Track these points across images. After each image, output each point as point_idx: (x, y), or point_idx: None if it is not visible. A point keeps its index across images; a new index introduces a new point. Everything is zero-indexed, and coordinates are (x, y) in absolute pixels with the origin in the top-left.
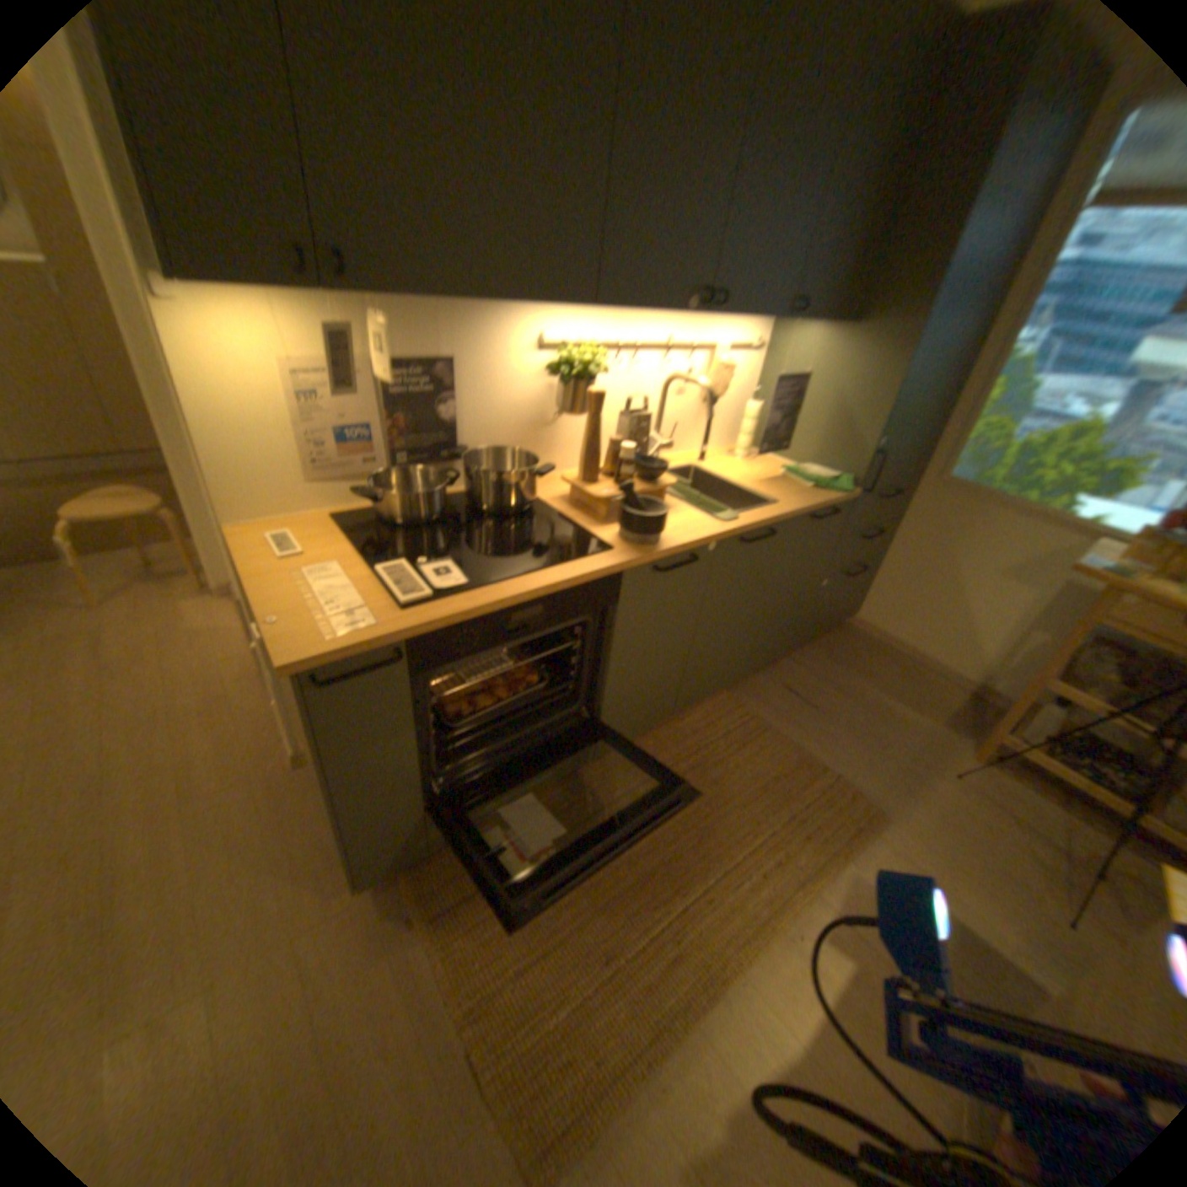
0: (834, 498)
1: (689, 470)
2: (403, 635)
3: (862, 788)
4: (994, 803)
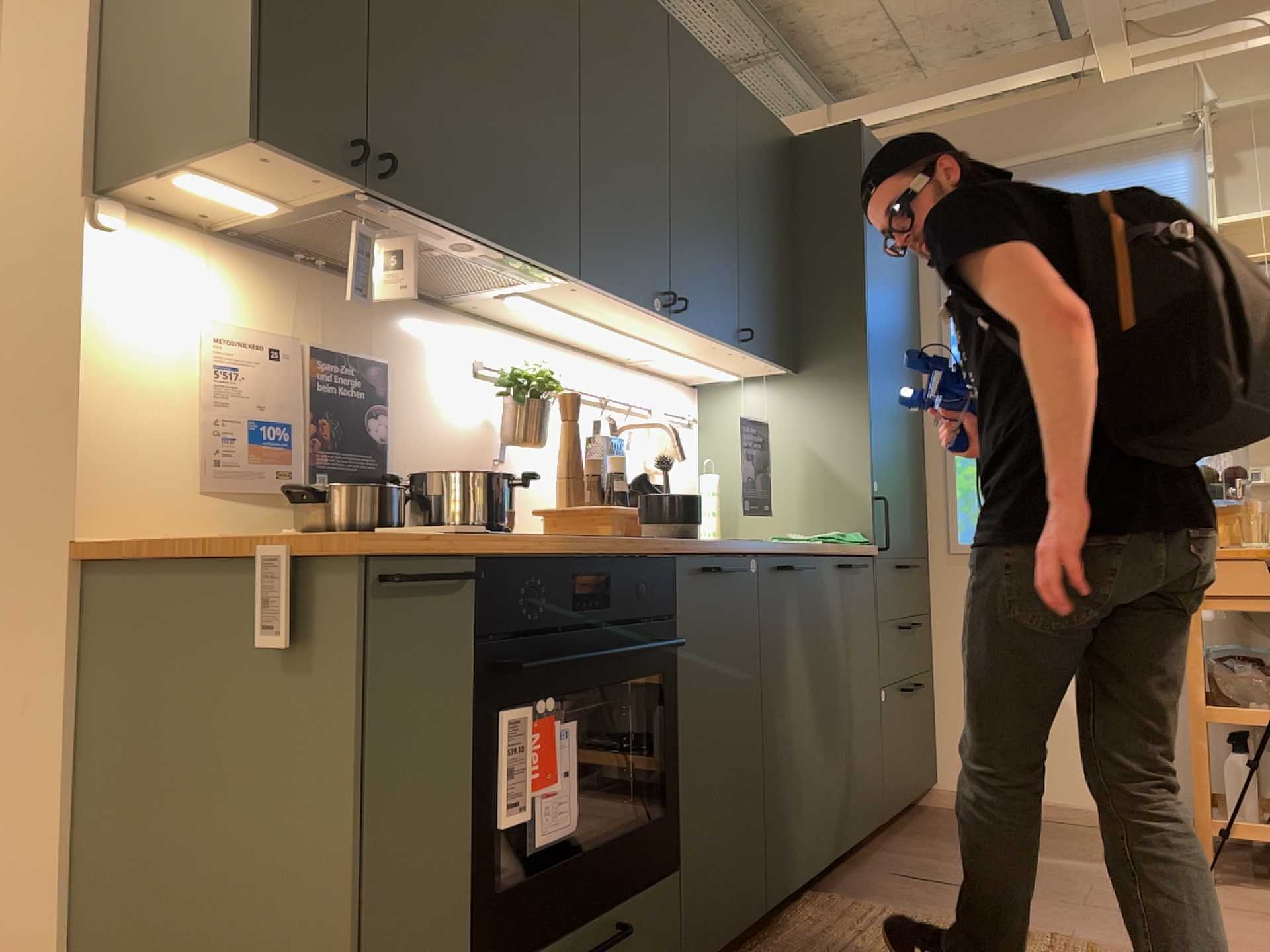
0: (855, 550)
1: None
2: (478, 544)
3: (1091, 940)
4: (1261, 914)
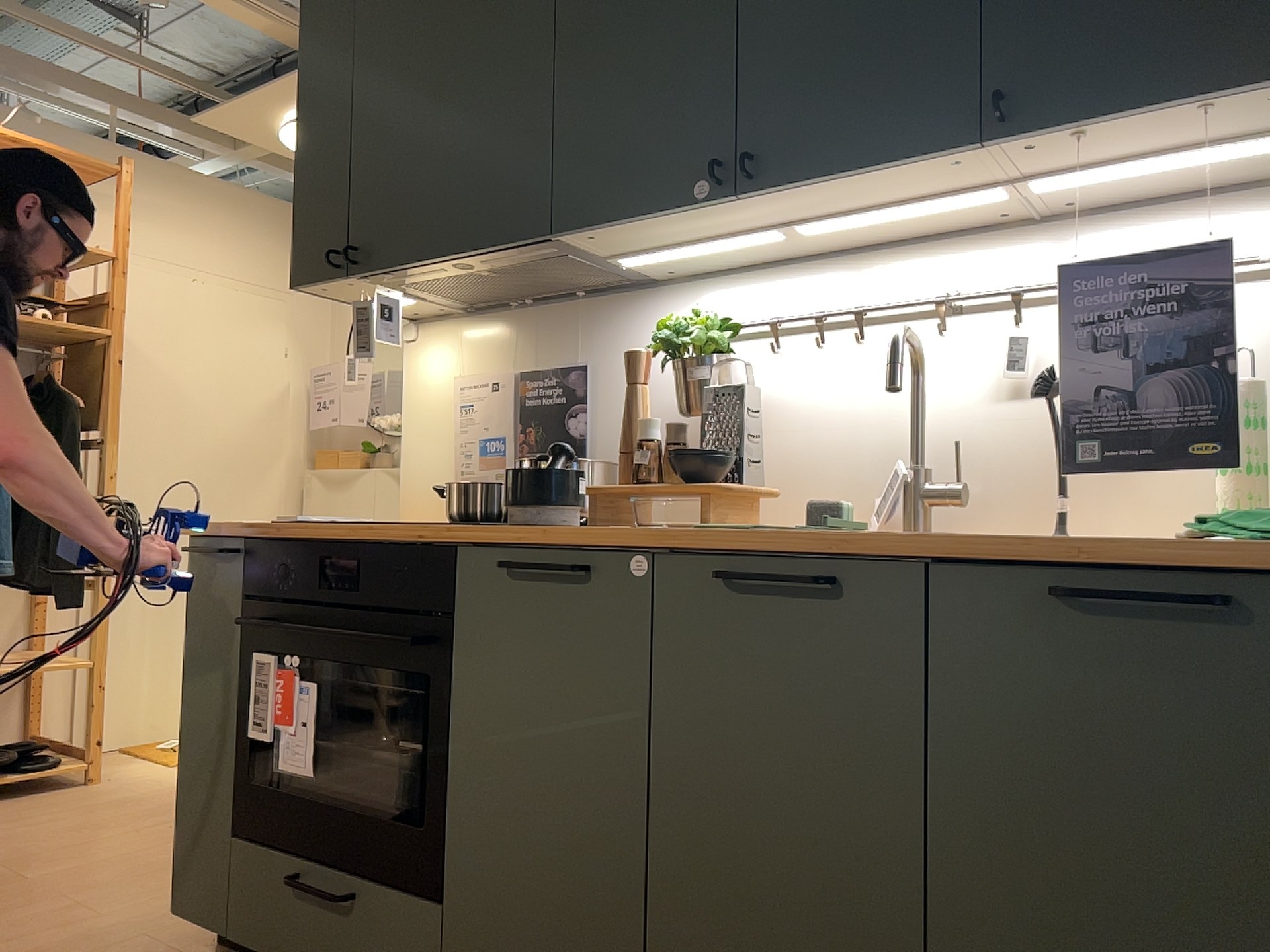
0: (1216, 554)
1: None
2: (237, 528)
3: None
4: None
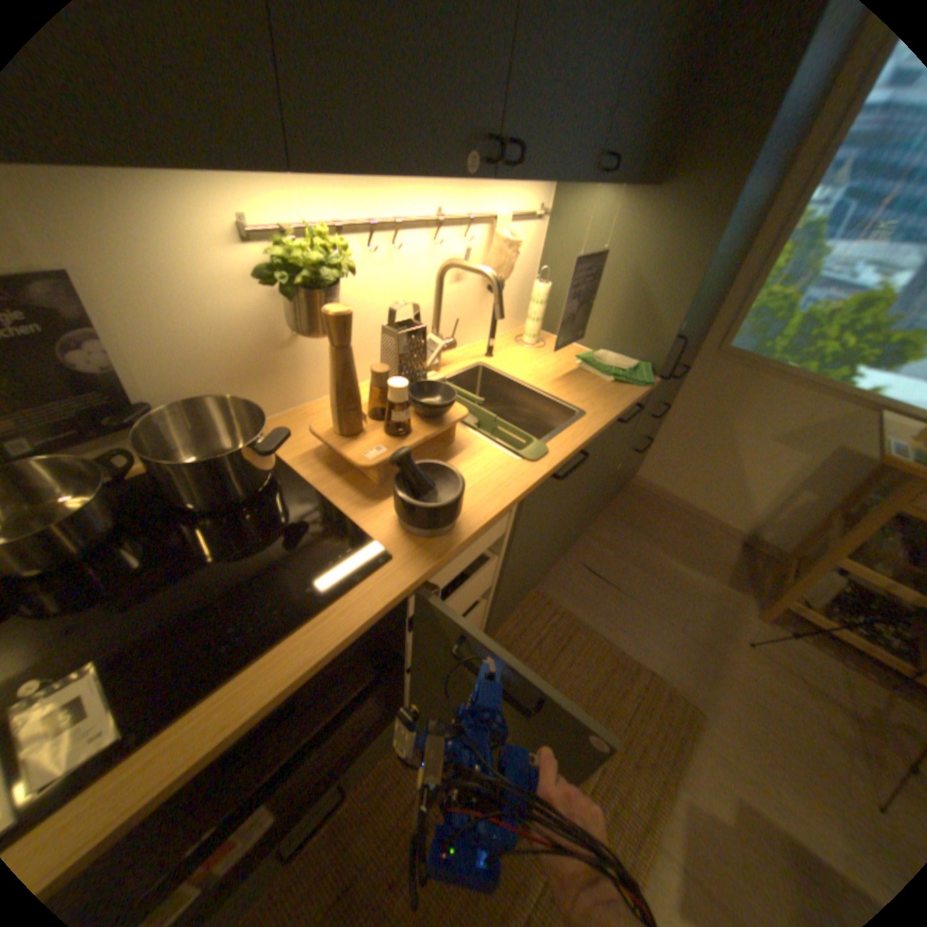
0: (636, 394)
1: (477, 370)
2: None
3: (673, 680)
4: (786, 669)
